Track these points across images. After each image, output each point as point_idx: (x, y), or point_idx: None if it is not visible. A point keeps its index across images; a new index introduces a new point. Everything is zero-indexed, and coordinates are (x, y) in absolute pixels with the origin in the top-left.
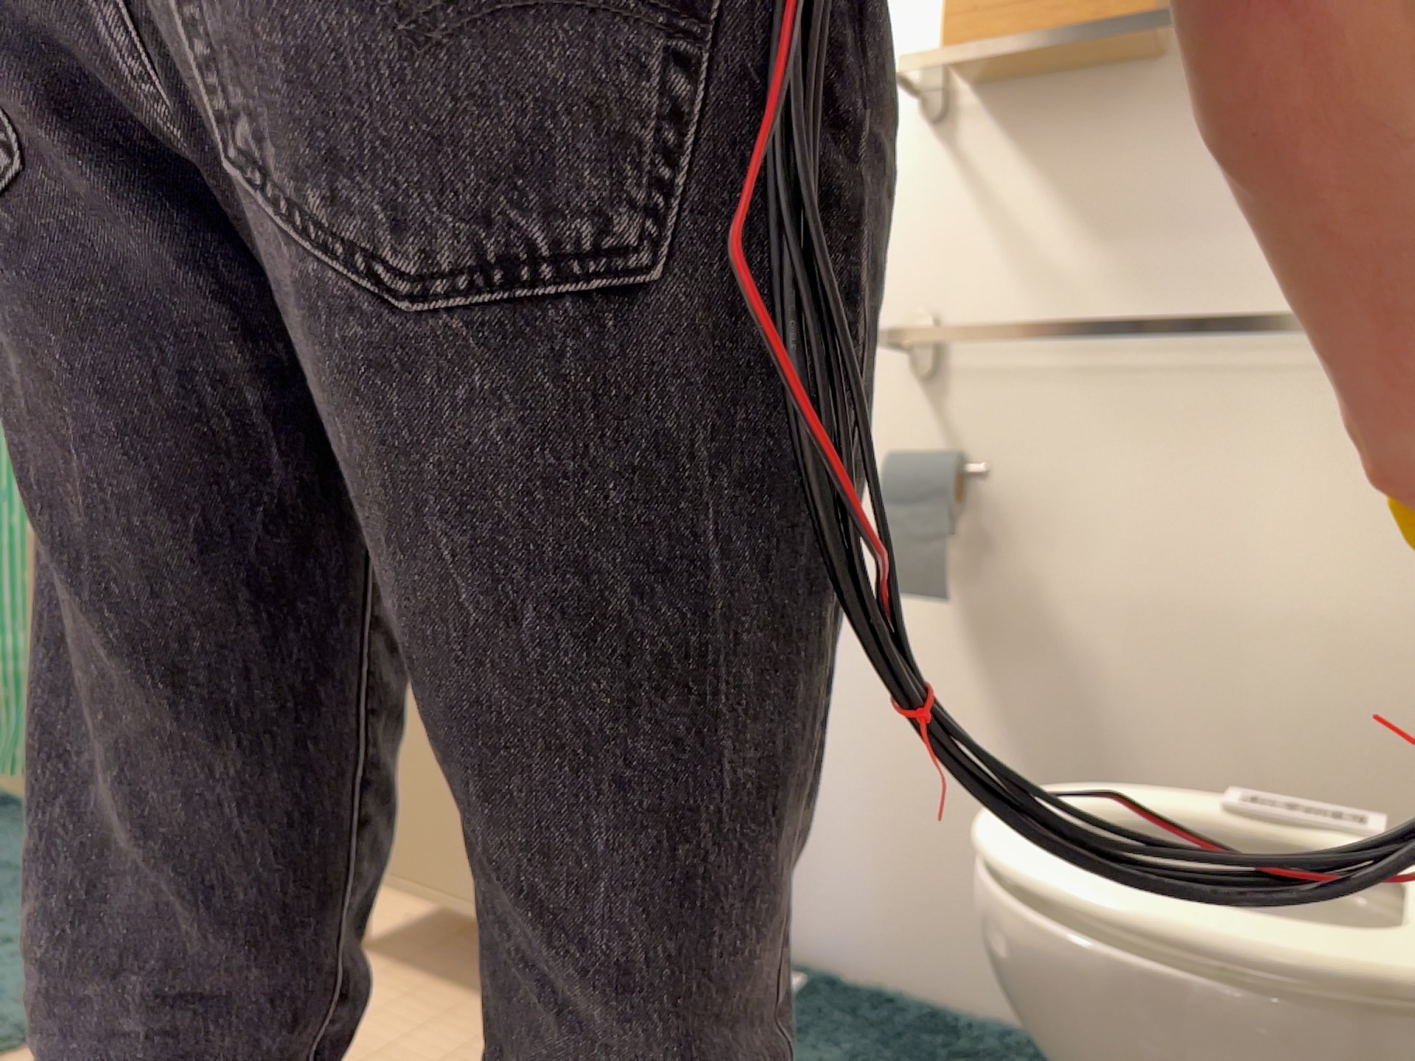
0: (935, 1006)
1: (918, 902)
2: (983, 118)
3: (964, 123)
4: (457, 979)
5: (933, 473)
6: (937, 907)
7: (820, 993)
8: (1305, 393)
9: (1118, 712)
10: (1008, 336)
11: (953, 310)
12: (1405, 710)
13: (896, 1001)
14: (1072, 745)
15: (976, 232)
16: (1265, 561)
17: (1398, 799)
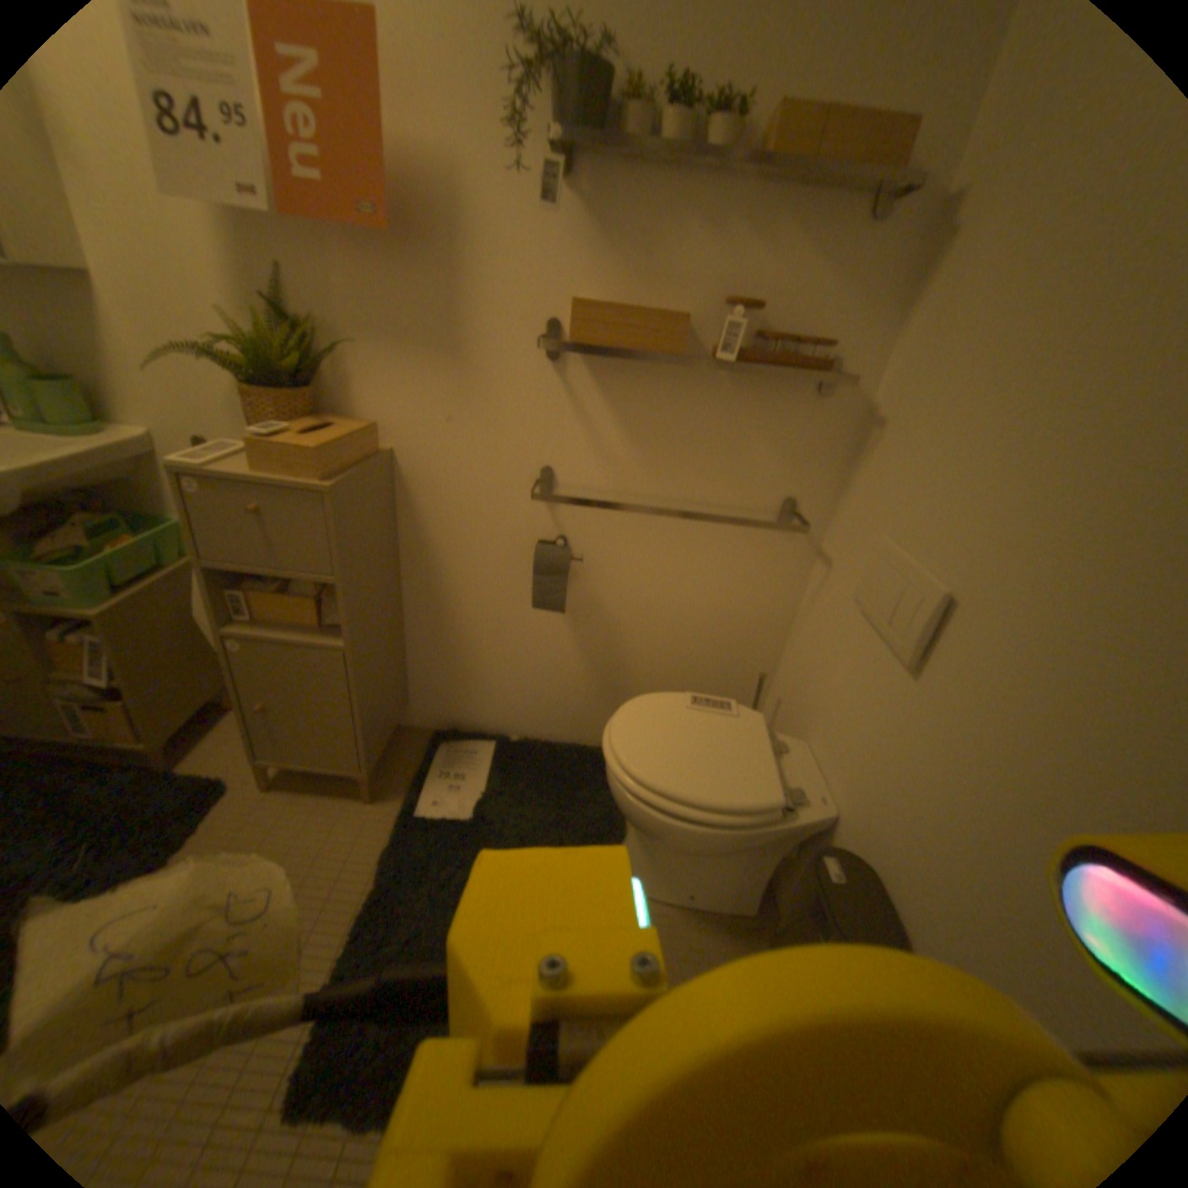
0: (554, 749)
1: (543, 709)
2: (587, 362)
3: (575, 361)
4: (333, 798)
5: (563, 563)
6: (551, 711)
7: (508, 757)
8: (719, 527)
9: (630, 643)
10: (605, 506)
11: (565, 466)
12: (732, 641)
13: (539, 751)
14: (610, 654)
15: (580, 427)
16: (693, 590)
17: (724, 668)
